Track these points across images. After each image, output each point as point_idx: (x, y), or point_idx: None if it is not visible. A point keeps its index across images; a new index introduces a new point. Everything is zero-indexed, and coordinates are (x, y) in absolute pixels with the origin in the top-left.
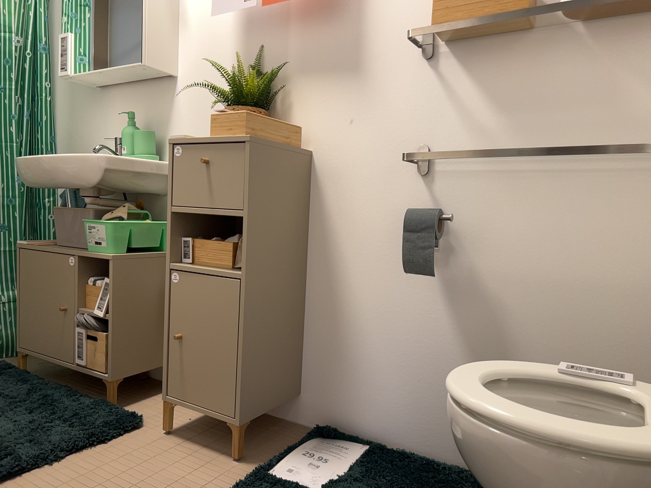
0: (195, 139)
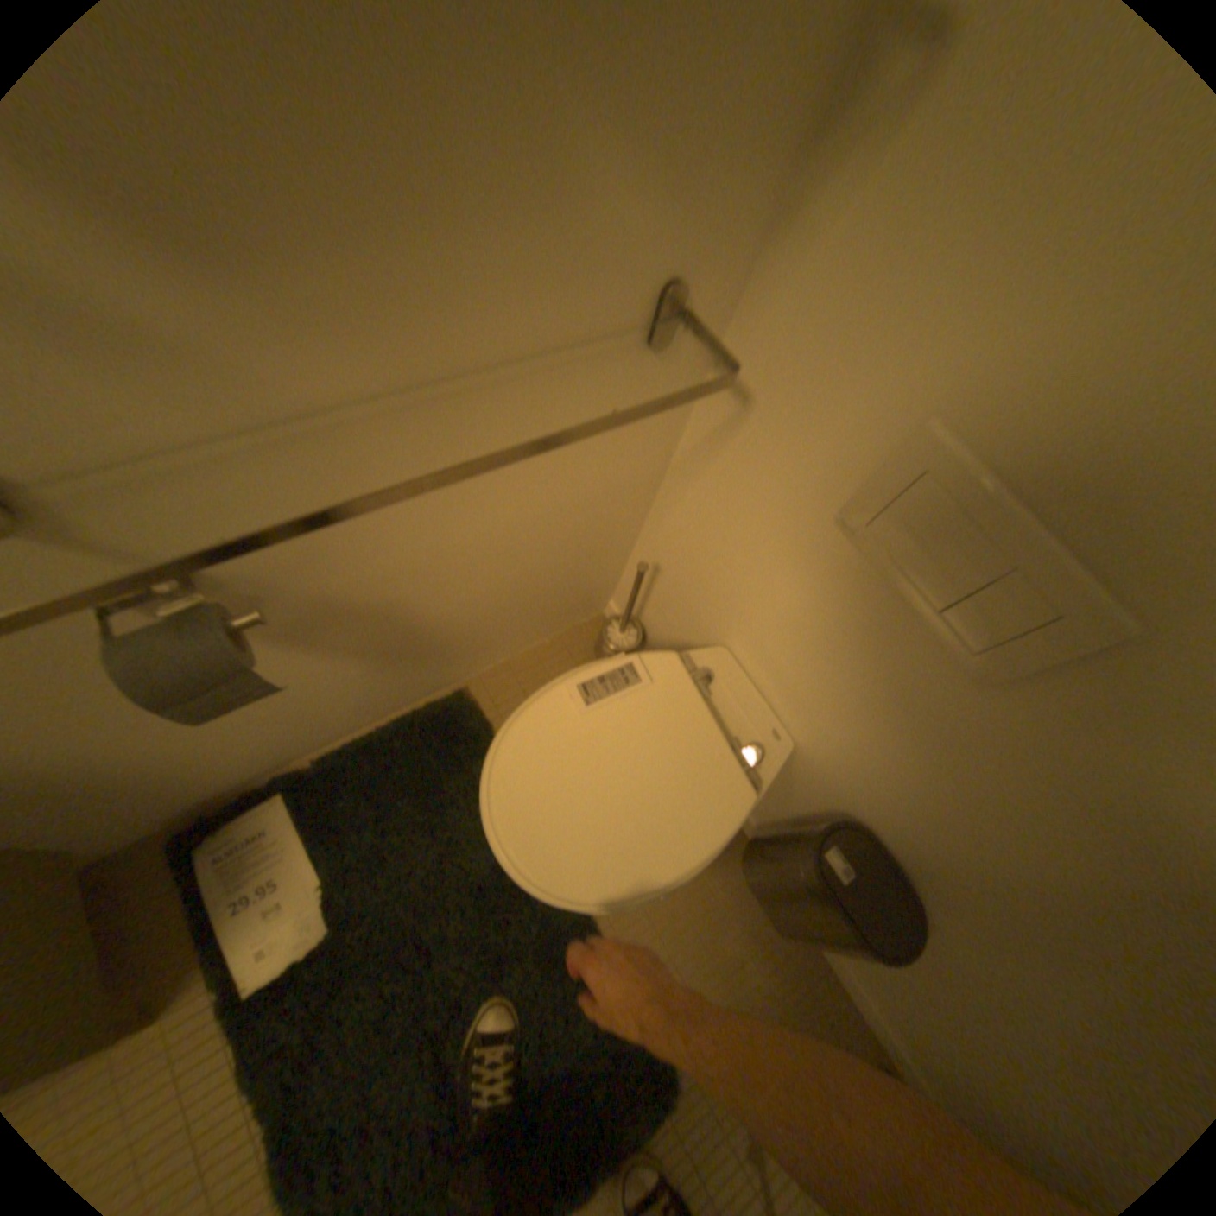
0: None
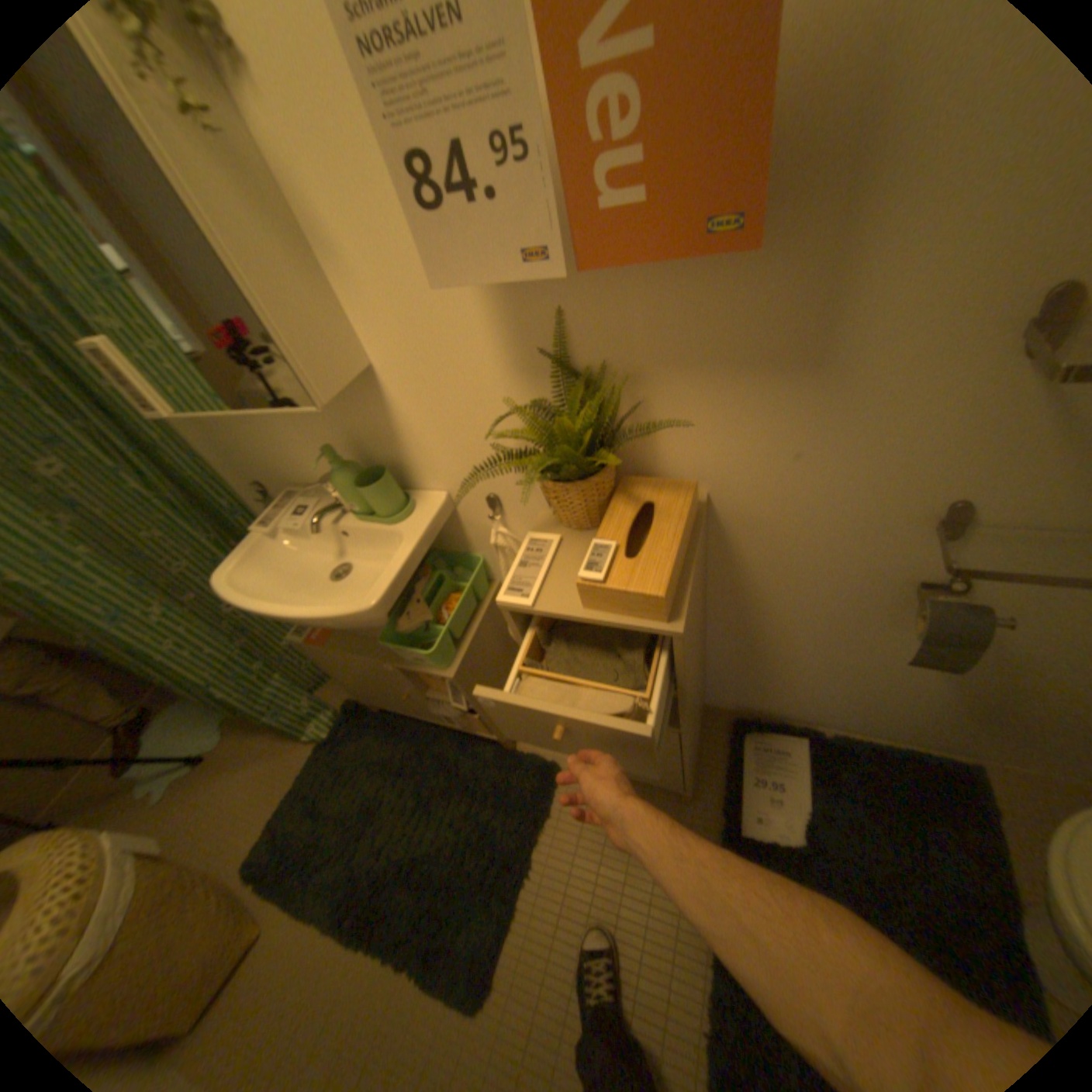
0: (557, 613)
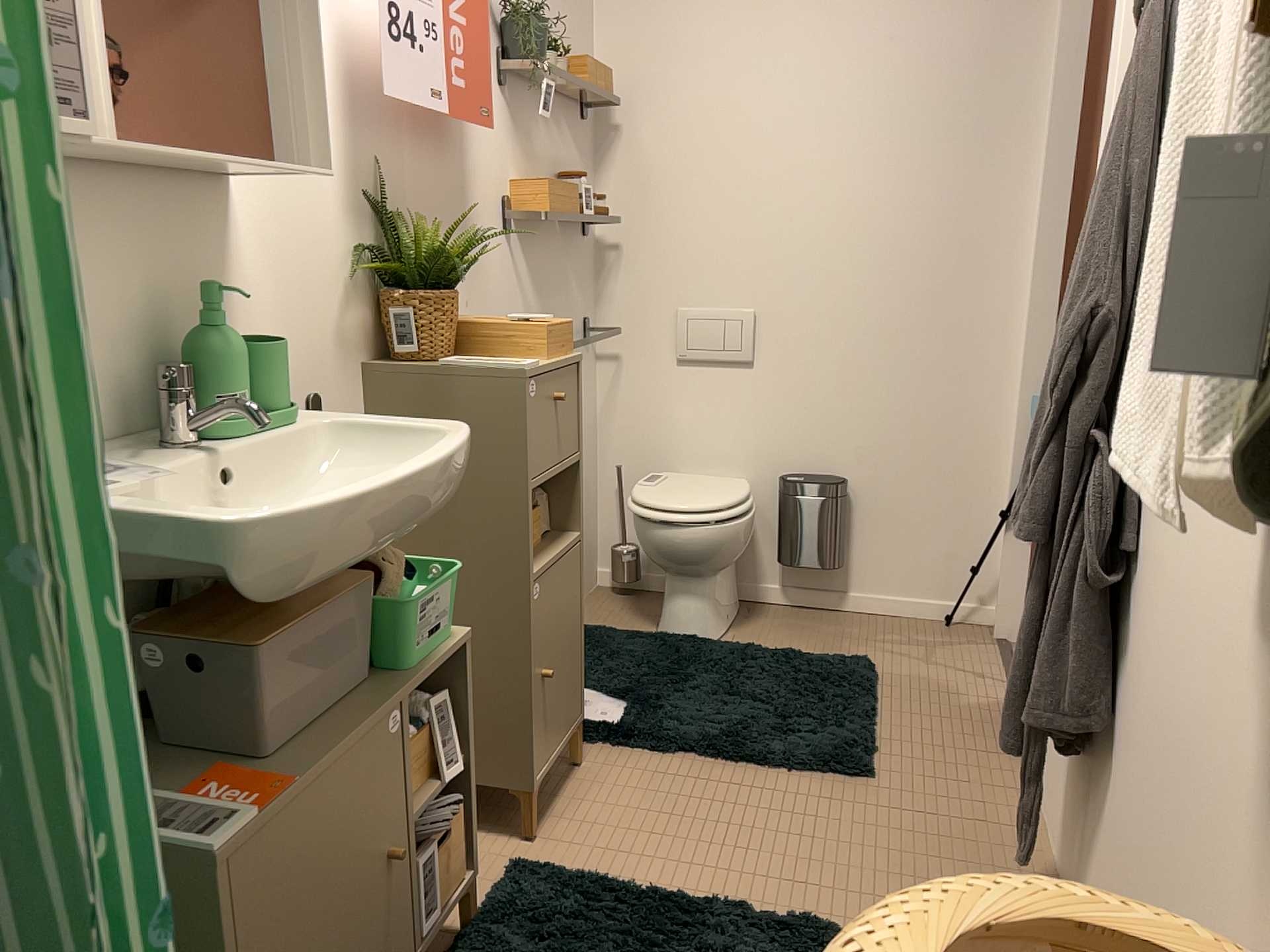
0: (551, 368)
